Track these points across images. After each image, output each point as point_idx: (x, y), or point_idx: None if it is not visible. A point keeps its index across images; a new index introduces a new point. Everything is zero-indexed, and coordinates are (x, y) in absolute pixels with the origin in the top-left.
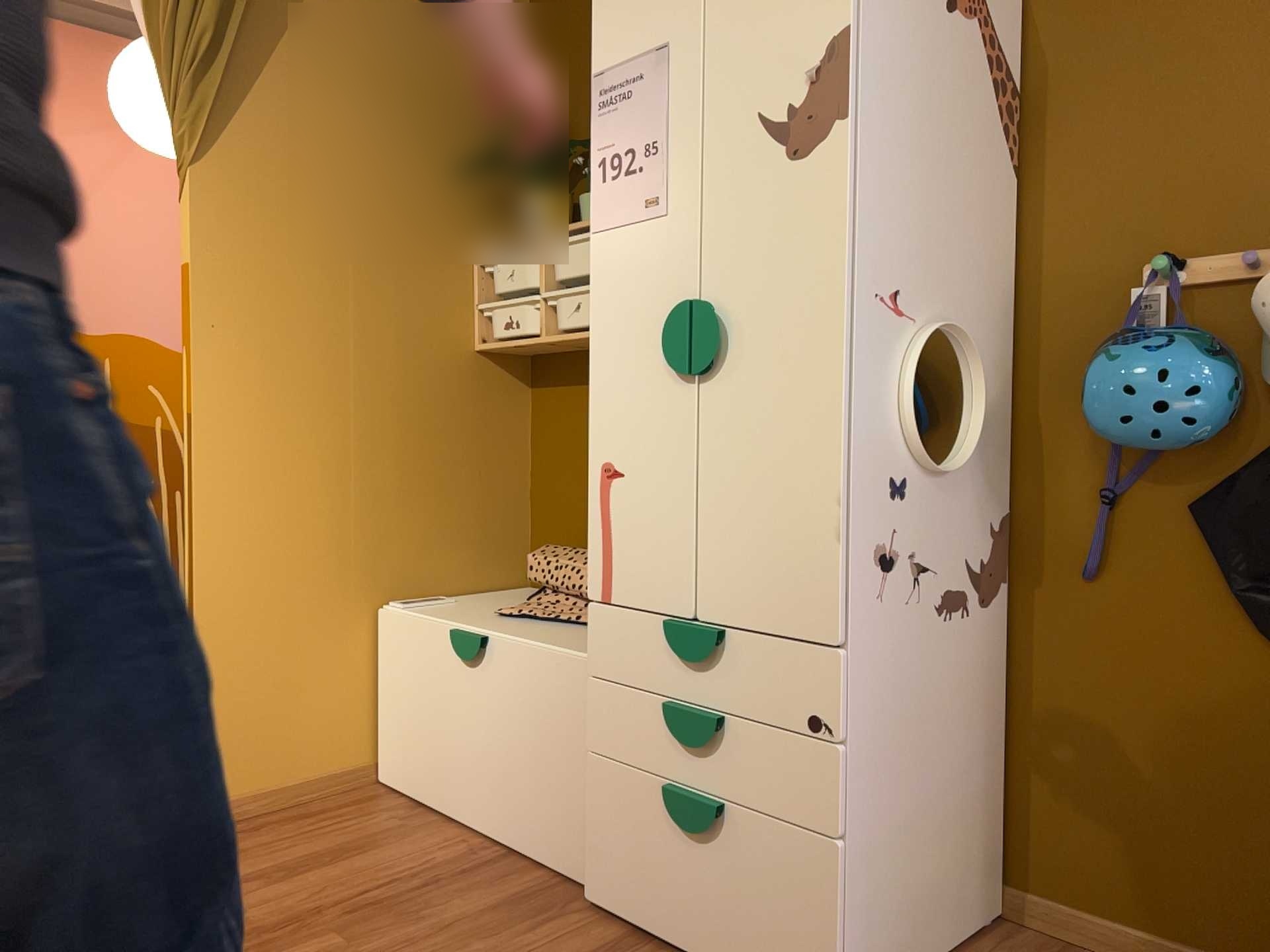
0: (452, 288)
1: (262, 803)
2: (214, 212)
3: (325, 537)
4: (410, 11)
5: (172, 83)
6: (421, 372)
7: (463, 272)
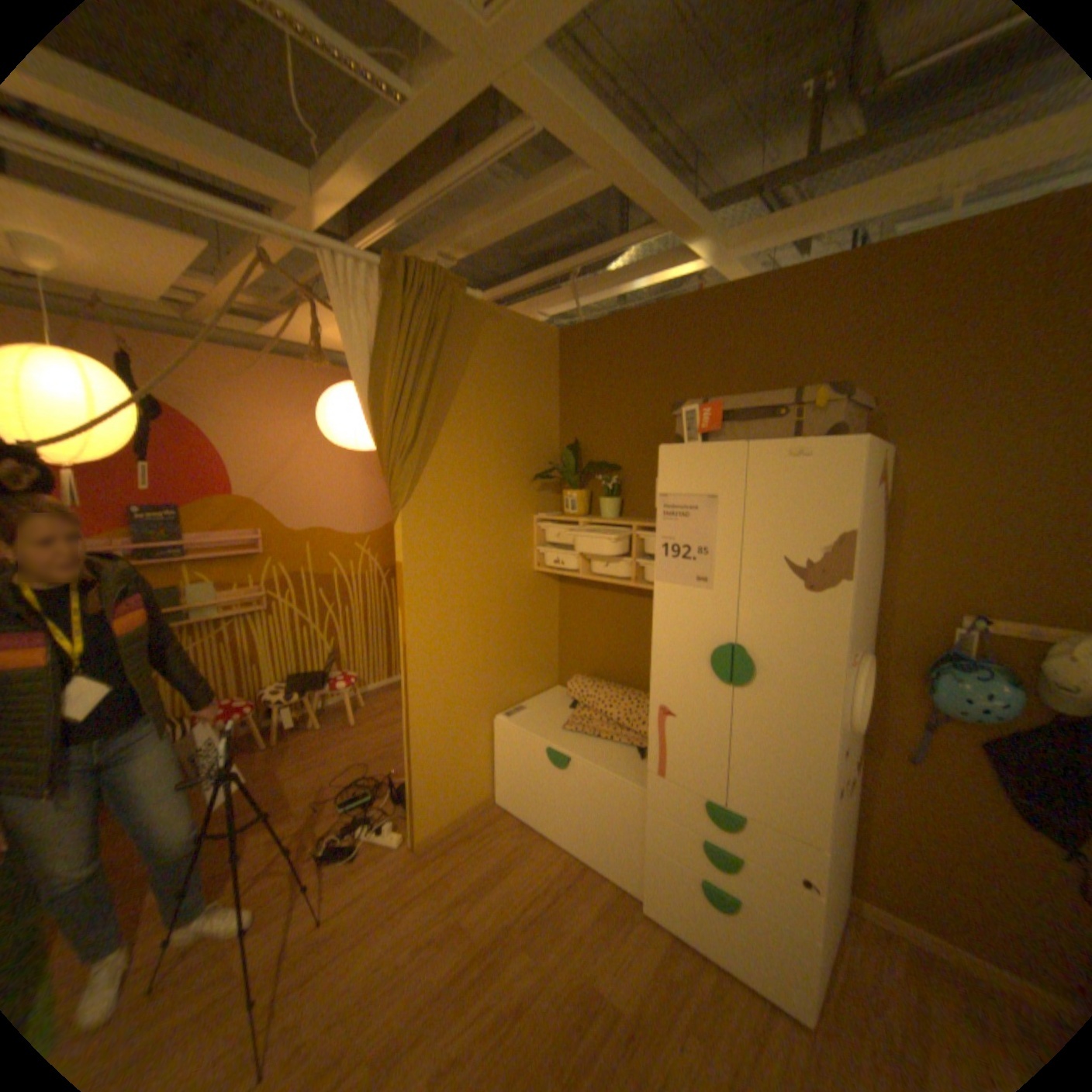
0: (523, 540)
1: (445, 832)
2: (412, 532)
3: (469, 690)
4: (502, 391)
5: (386, 461)
6: (510, 590)
7: (528, 530)
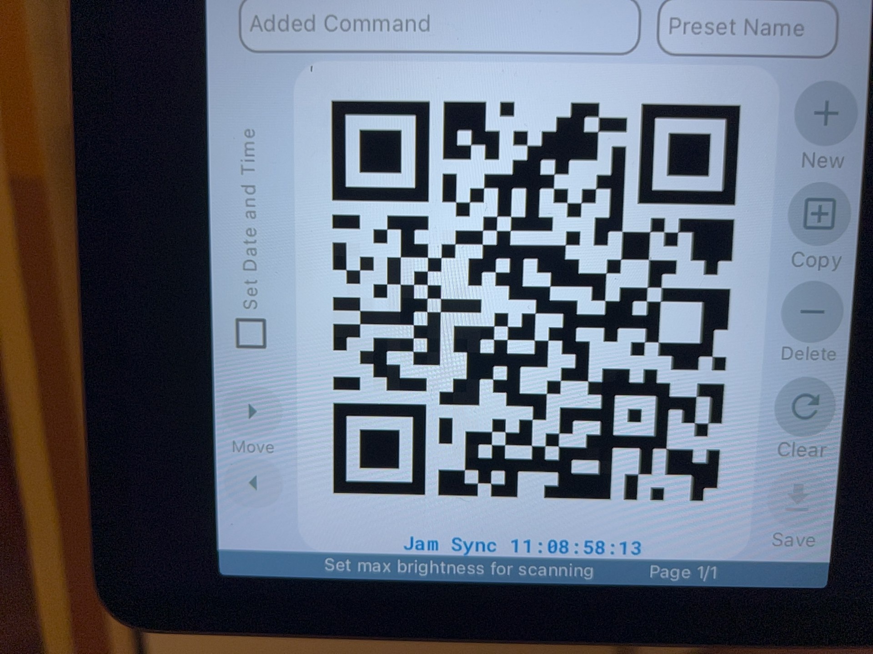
0: None
1: None
2: None
3: None
4: None
5: None
6: None
7: None
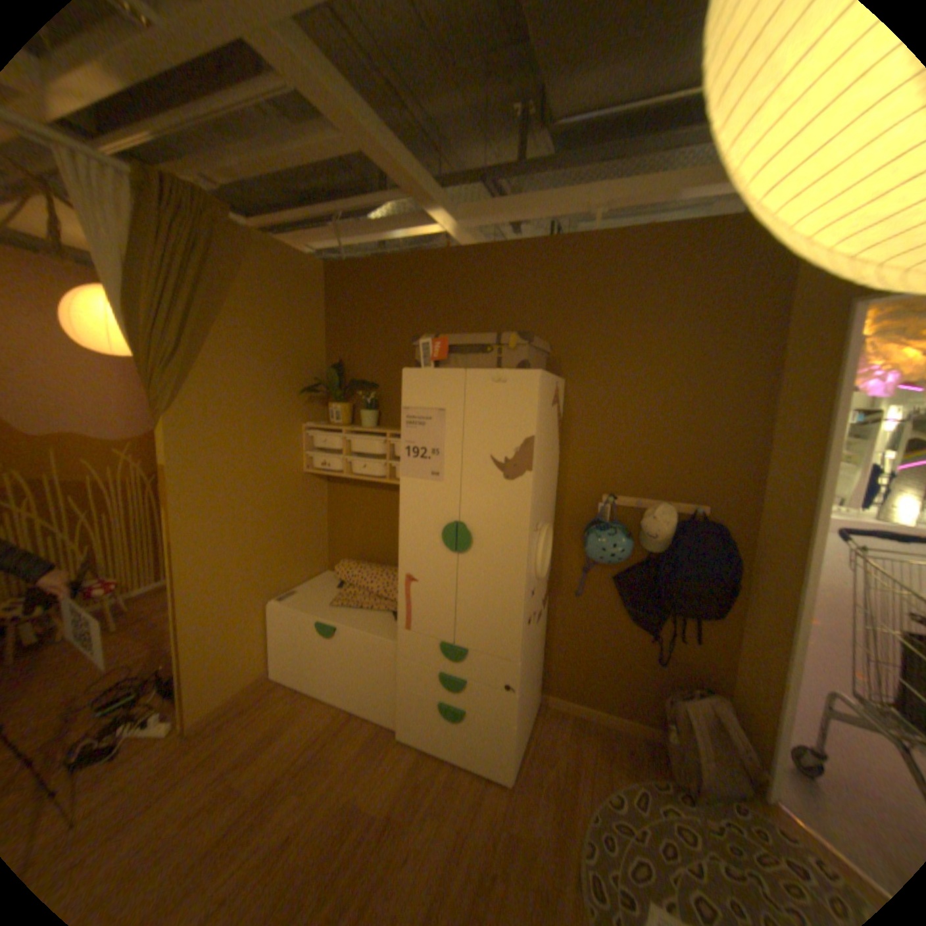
0: (293, 447)
1: (218, 713)
2: (175, 437)
3: (240, 582)
4: (269, 312)
5: (145, 368)
6: (280, 490)
7: (297, 438)
